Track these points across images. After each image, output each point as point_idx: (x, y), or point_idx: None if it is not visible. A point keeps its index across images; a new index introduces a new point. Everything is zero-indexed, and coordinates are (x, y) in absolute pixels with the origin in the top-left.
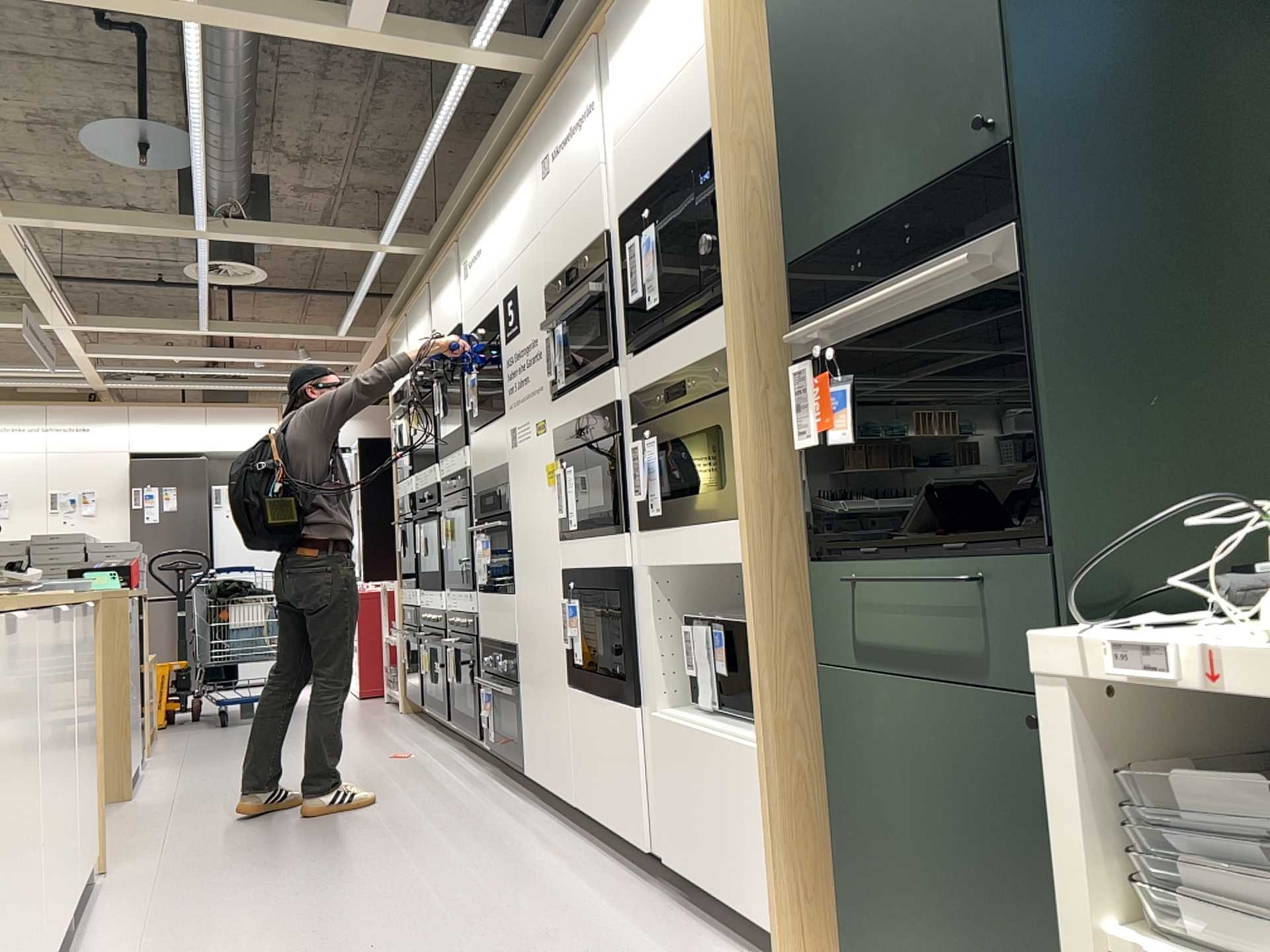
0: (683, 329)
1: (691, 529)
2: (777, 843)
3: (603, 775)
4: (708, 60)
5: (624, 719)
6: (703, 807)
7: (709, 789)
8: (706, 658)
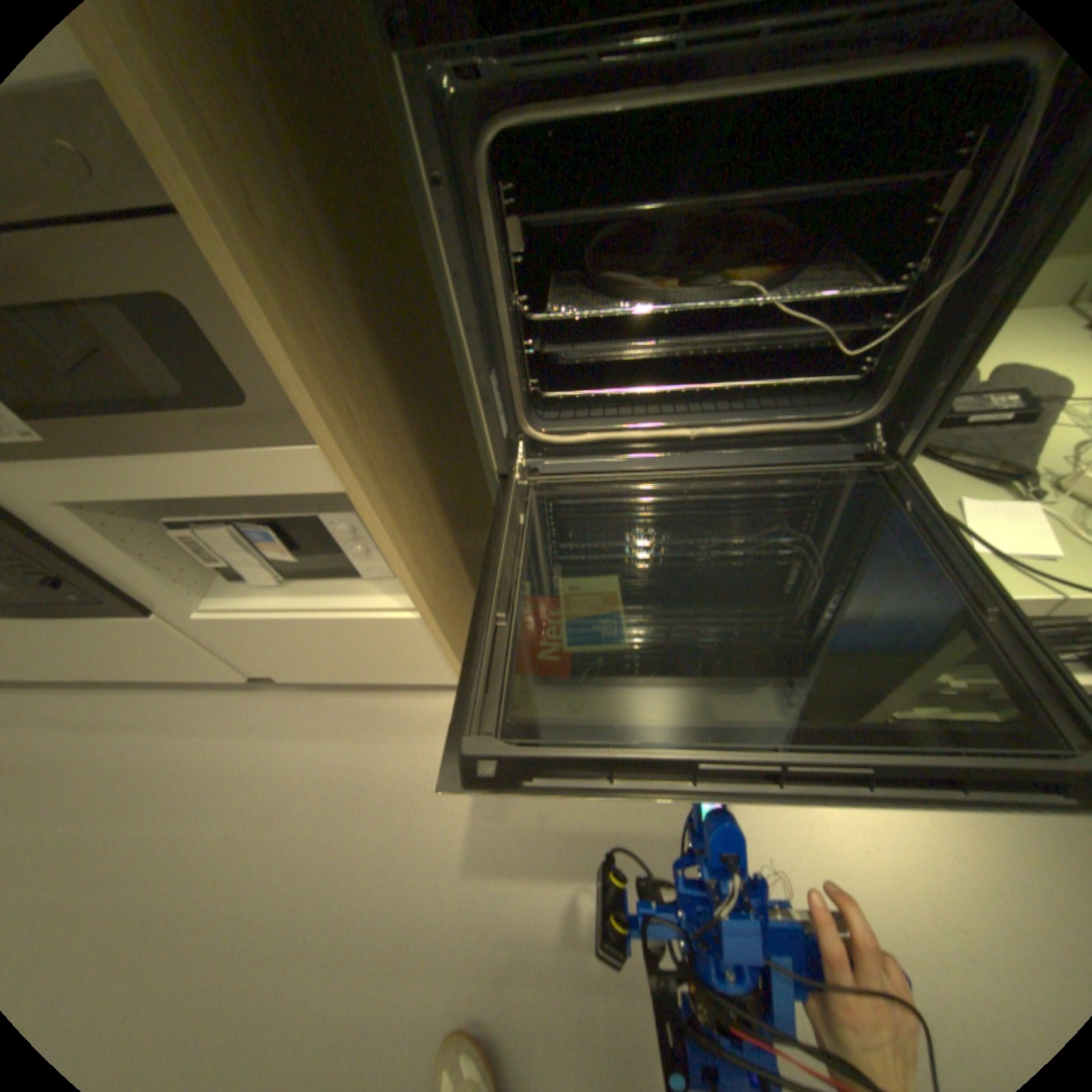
0: None
1: (141, 455)
2: (447, 656)
3: (107, 661)
4: None
5: (115, 627)
6: (319, 653)
7: (325, 644)
8: (238, 557)
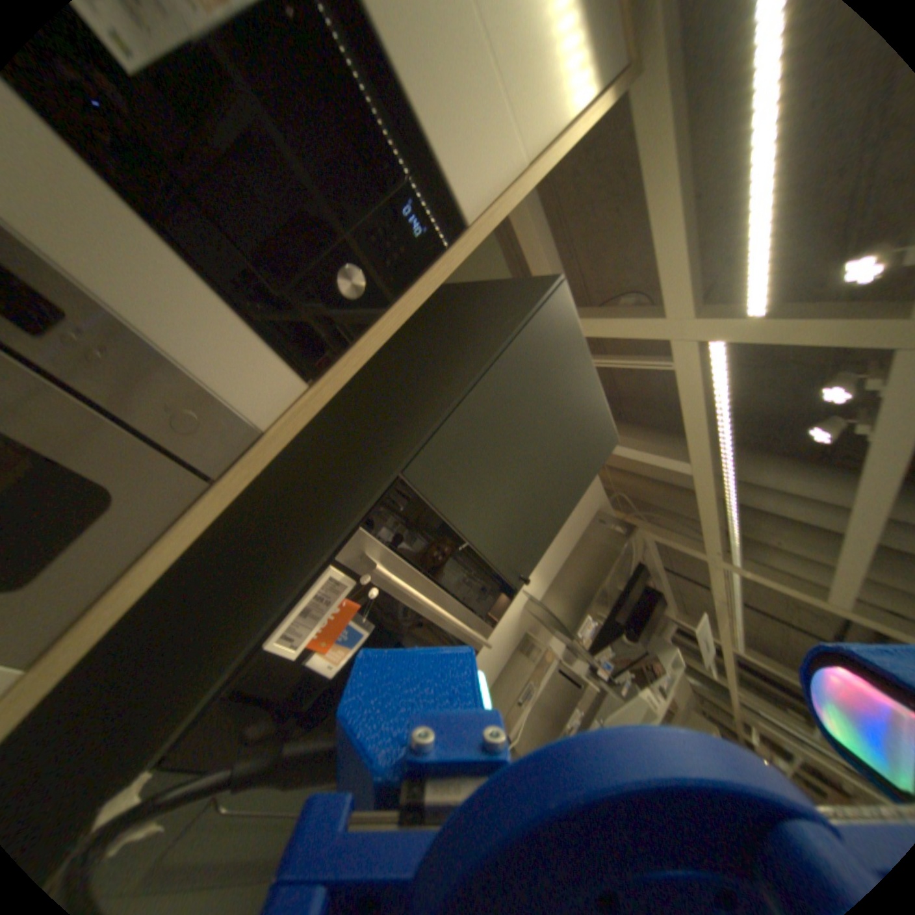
0: (139, 222)
1: None
2: None
3: None
4: (514, 162)
5: None
6: None
7: None
8: None
